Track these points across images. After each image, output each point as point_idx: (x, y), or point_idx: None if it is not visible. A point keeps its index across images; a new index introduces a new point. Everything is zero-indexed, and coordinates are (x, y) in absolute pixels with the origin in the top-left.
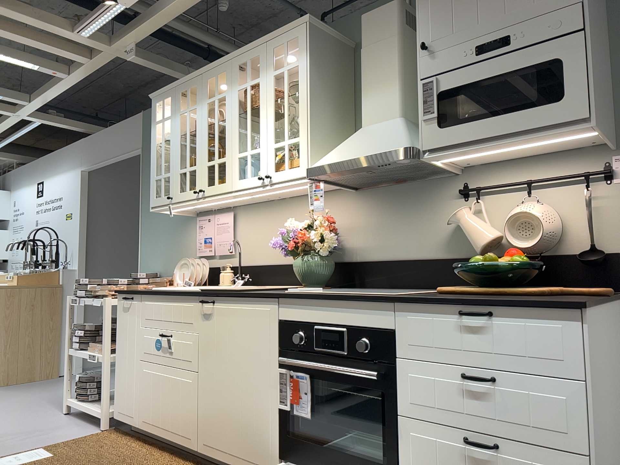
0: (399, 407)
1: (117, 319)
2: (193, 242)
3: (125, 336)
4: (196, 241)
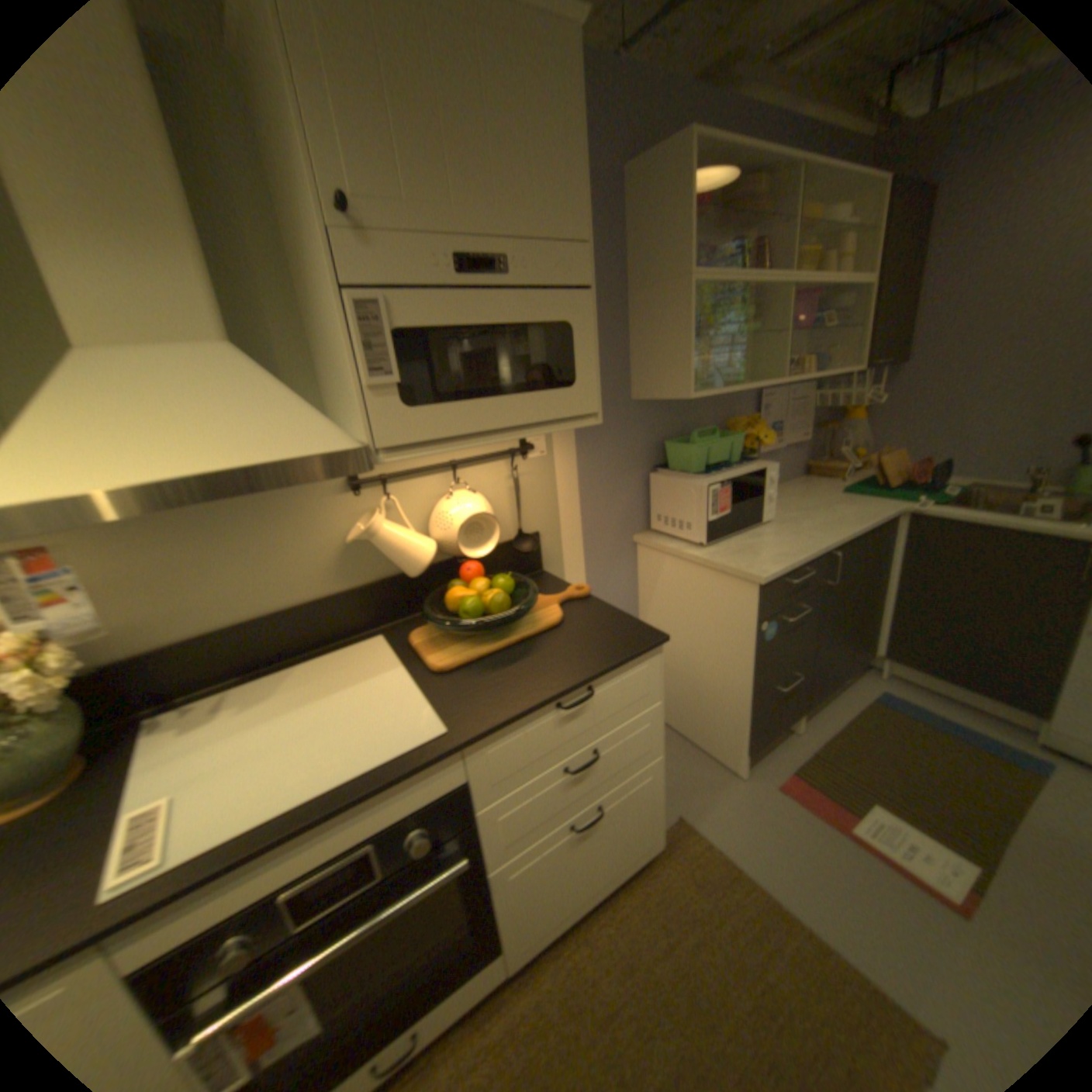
0: (485, 866)
1: None
2: None
3: None
4: None
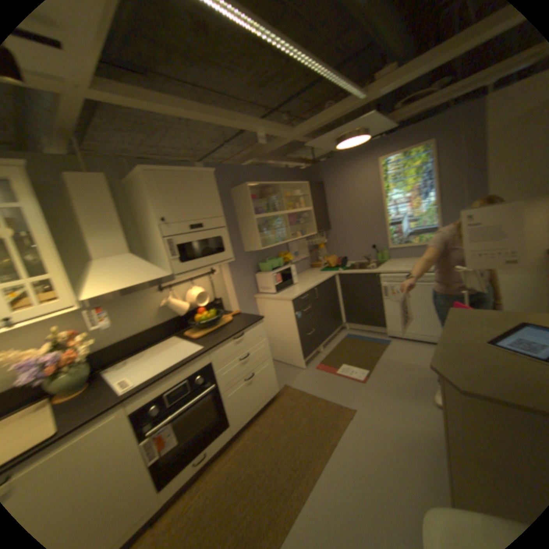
0: (221, 391)
1: None
2: None
3: None
4: None
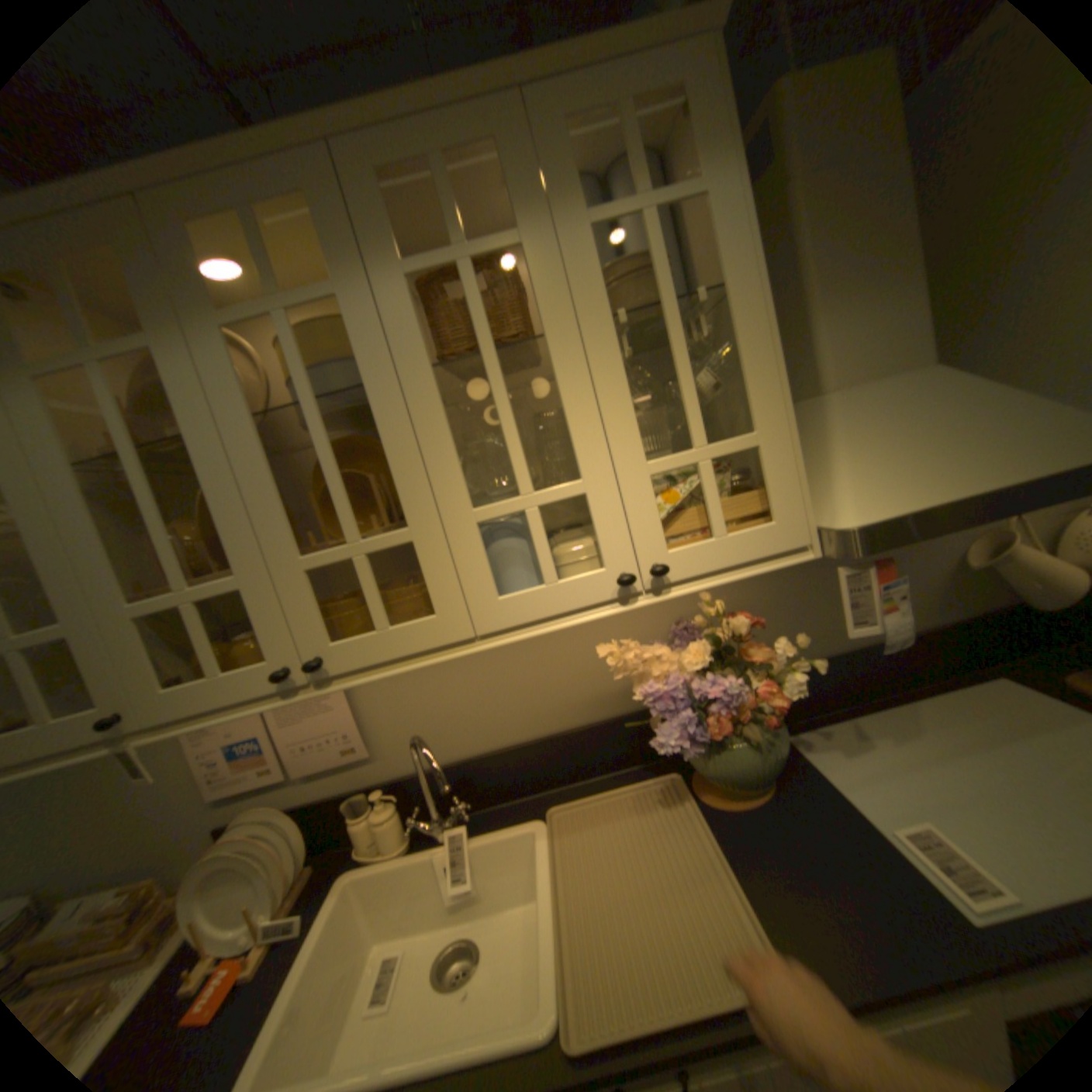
0: None
1: None
2: (167, 764)
3: None
4: (178, 761)
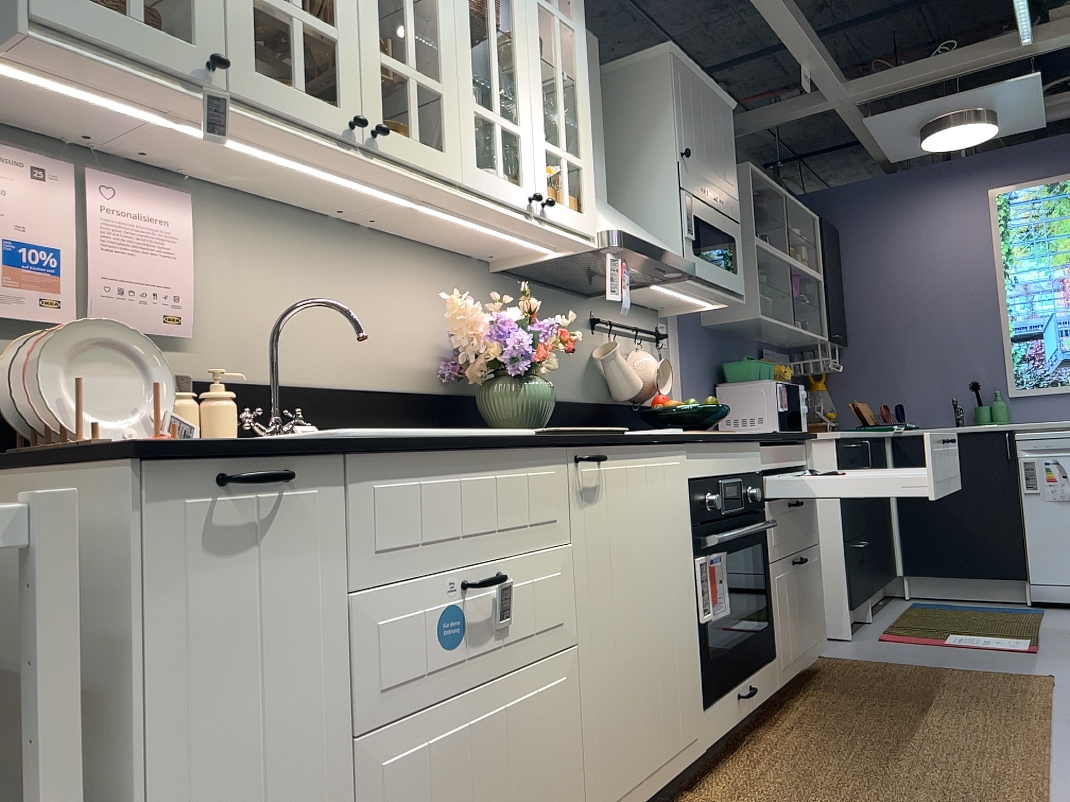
0: (769, 554)
1: (132, 615)
2: None
3: (235, 679)
4: None
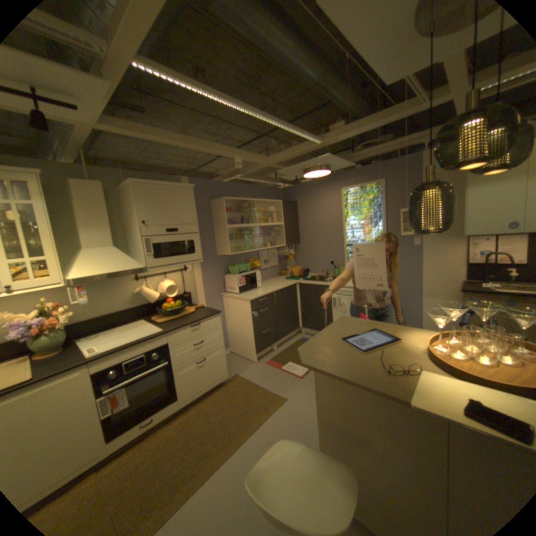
0: (172, 369)
1: None
2: None
3: None
4: None
